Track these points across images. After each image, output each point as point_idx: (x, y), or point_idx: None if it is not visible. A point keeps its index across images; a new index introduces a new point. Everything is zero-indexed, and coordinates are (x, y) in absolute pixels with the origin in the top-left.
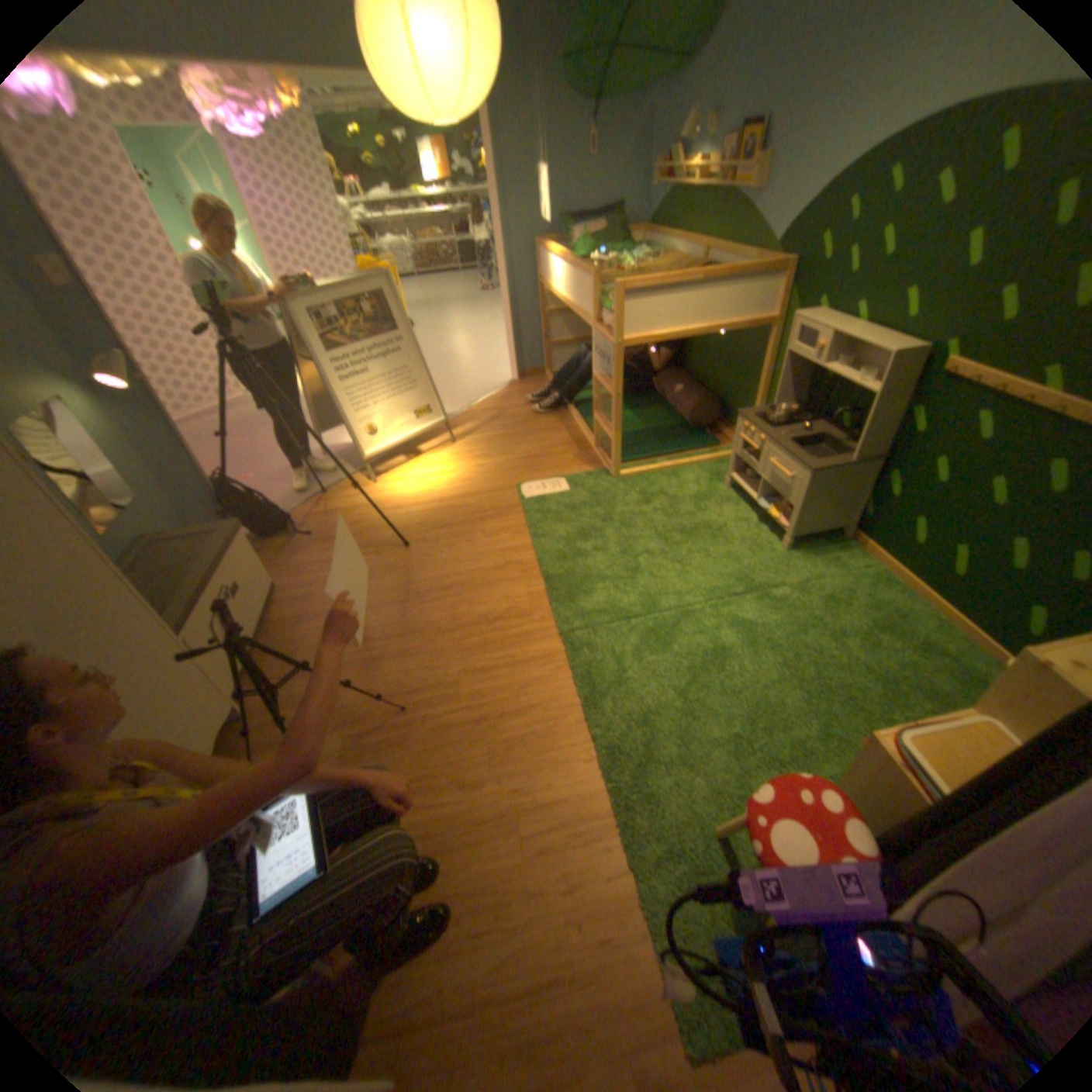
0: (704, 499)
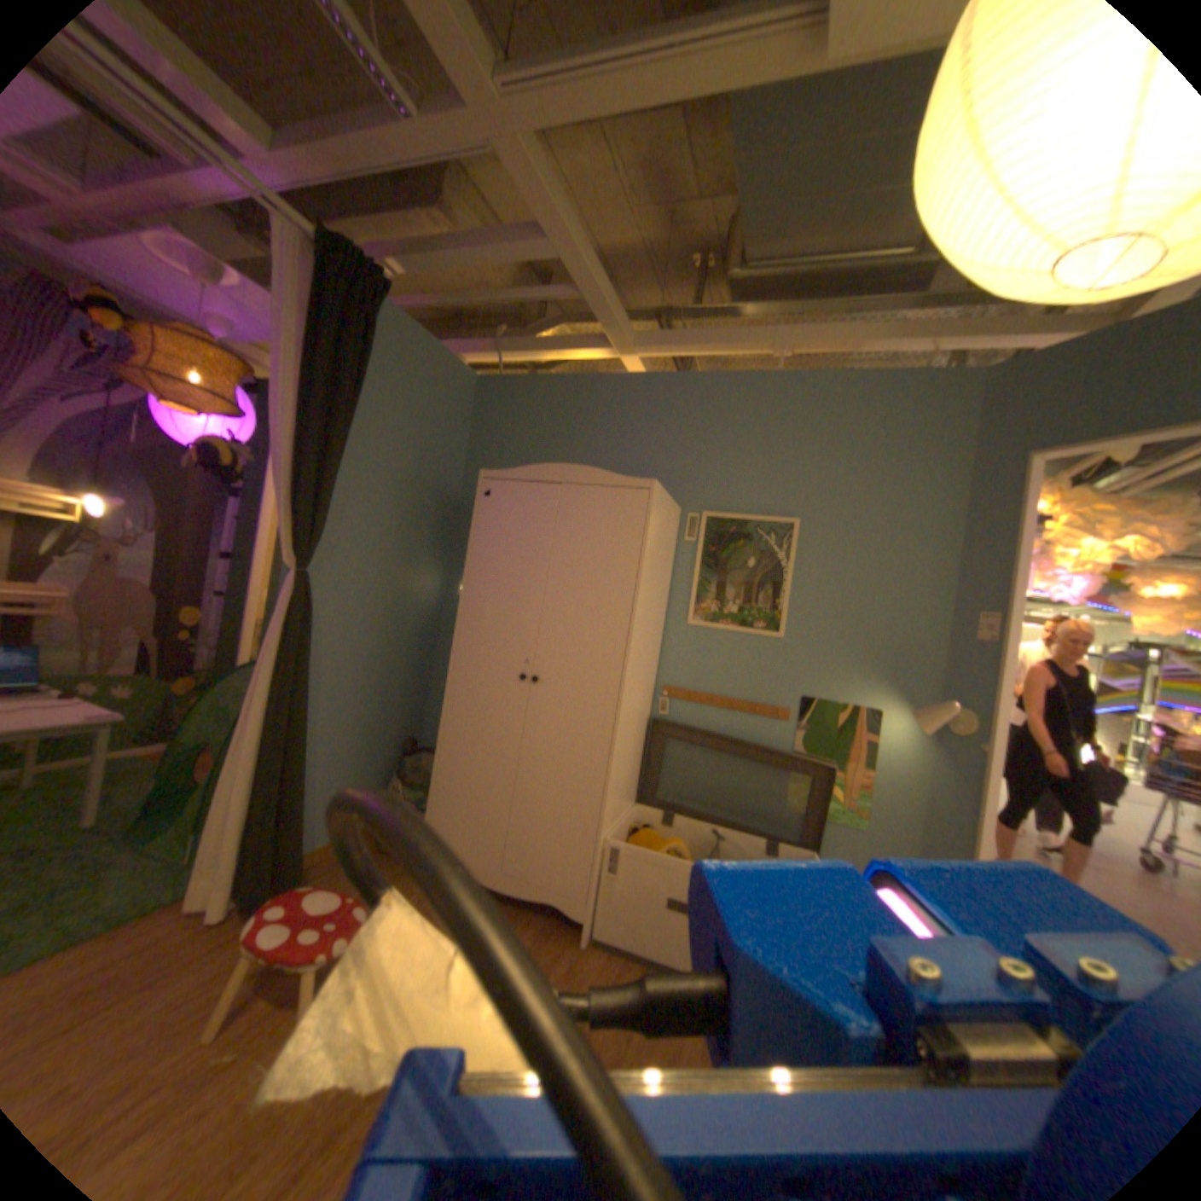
0: None
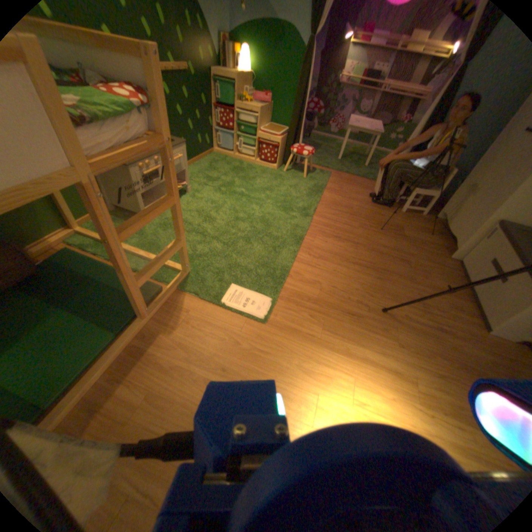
0: (164, 224)
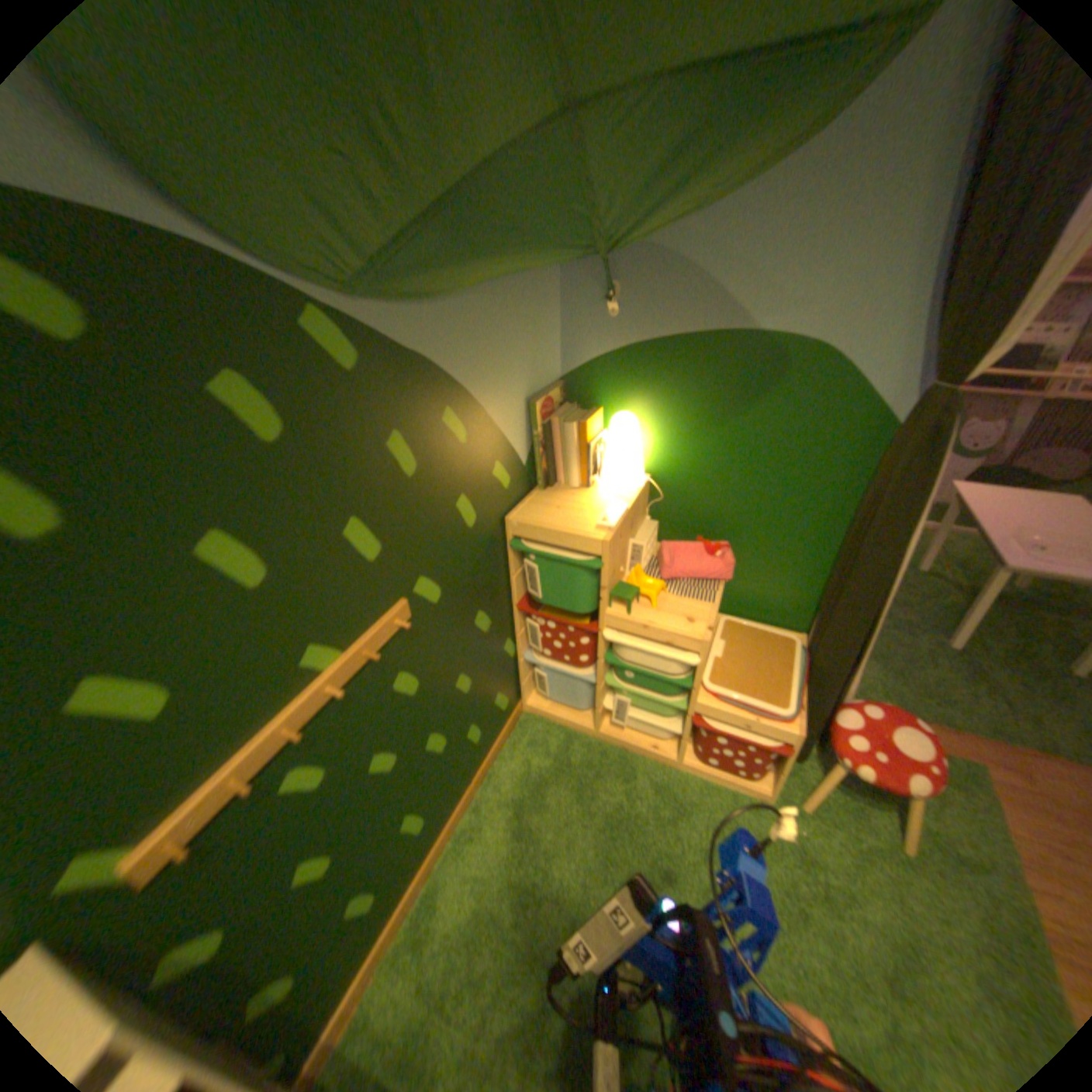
0: None
